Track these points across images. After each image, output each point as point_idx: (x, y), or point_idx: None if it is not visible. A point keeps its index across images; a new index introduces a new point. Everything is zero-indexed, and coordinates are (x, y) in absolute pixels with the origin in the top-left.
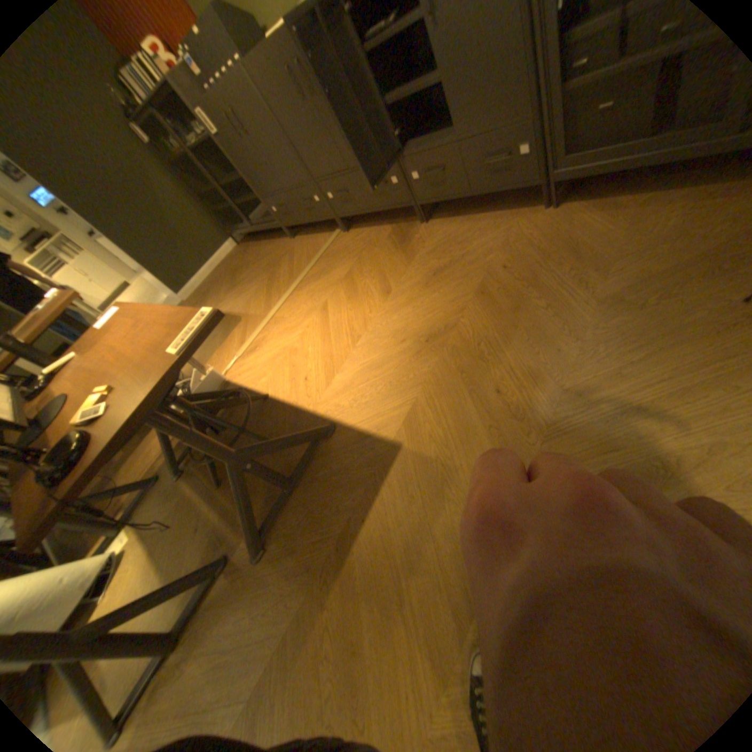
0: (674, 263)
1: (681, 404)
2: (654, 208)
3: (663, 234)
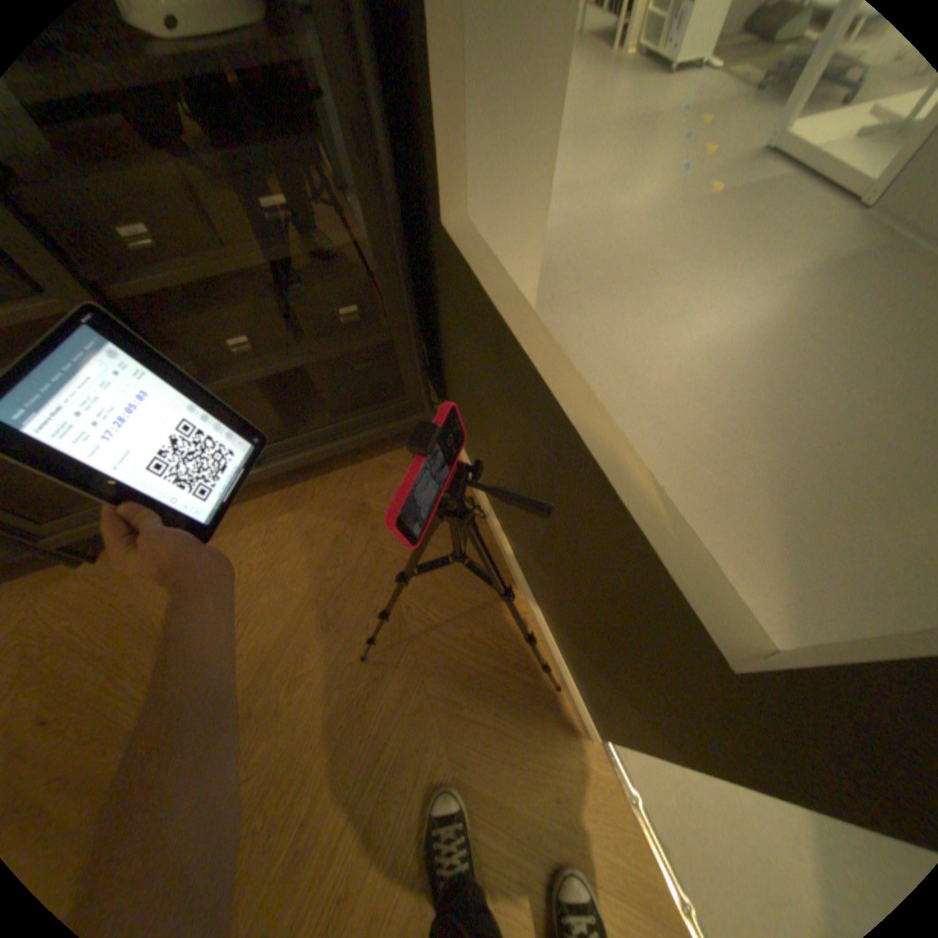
0: (277, 623)
1: (366, 854)
2: (224, 538)
3: (249, 578)
